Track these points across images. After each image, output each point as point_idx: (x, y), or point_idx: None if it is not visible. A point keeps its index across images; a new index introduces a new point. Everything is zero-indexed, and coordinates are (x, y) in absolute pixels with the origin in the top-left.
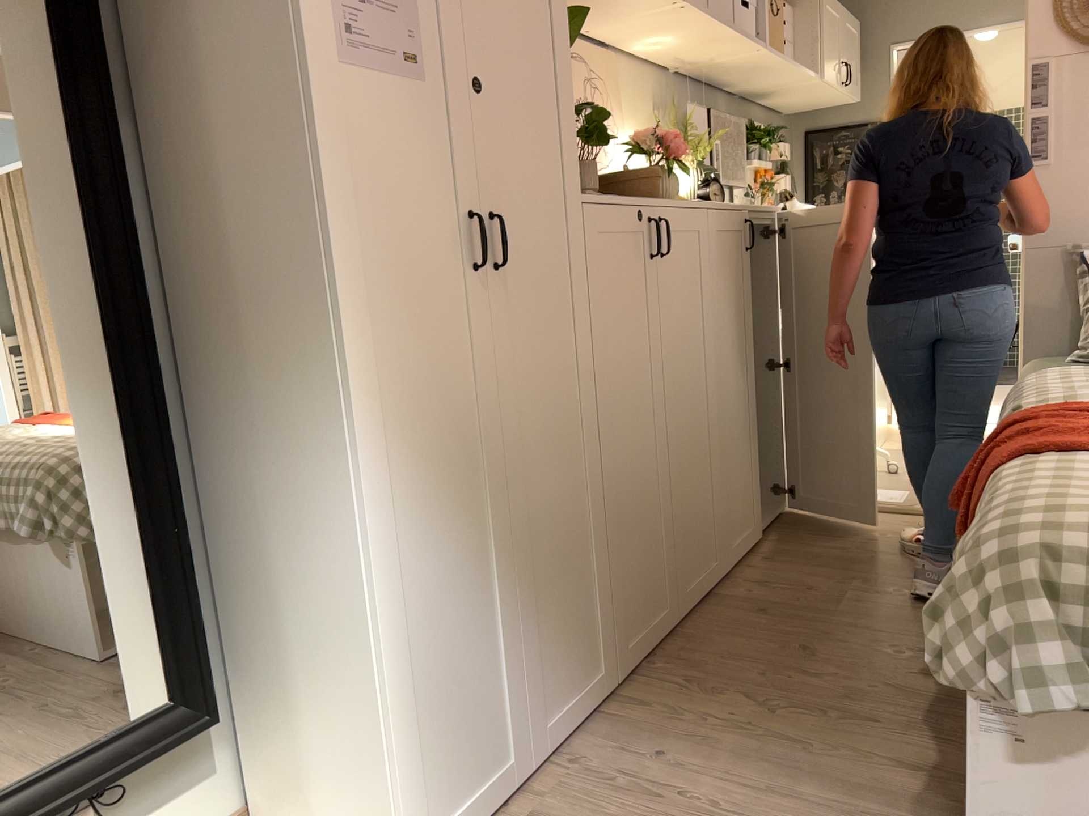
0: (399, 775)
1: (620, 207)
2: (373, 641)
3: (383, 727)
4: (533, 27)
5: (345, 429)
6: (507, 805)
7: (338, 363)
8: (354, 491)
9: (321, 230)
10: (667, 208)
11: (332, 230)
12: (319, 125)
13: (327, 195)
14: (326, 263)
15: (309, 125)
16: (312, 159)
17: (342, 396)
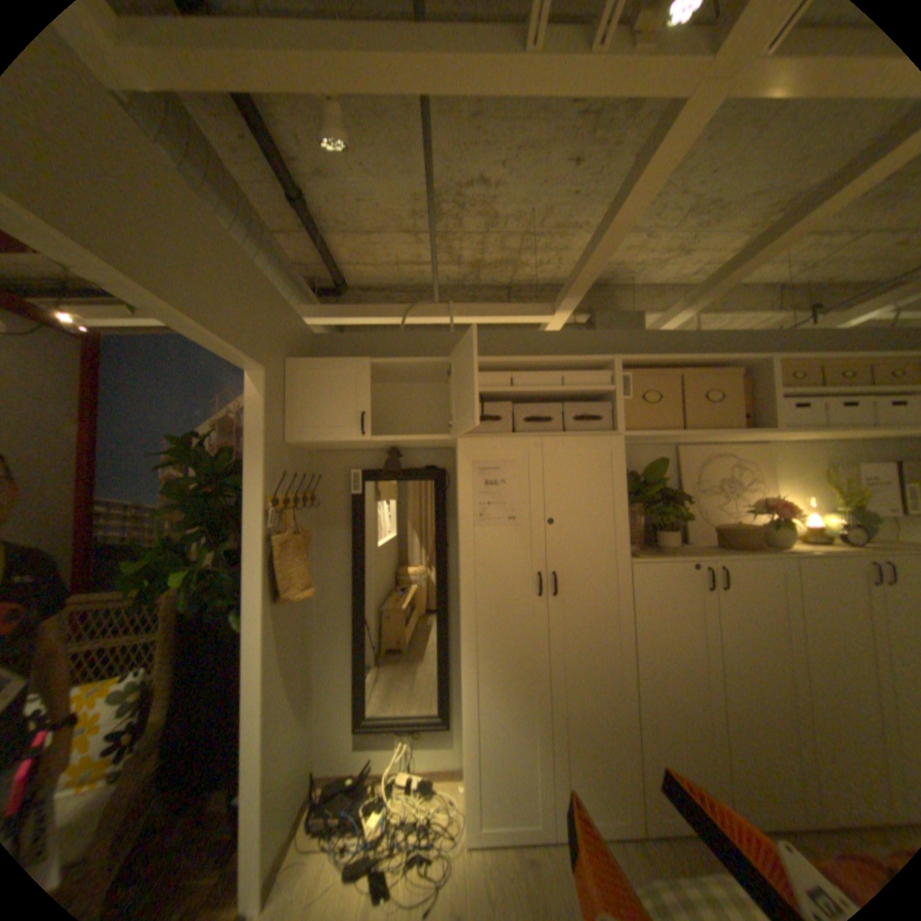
0: (470, 792)
1: (673, 565)
2: (464, 733)
3: (465, 768)
4: (618, 481)
5: (462, 651)
6: (538, 847)
7: (462, 628)
8: (463, 674)
9: (461, 583)
10: (733, 563)
11: (465, 583)
12: (465, 550)
13: (465, 572)
14: (461, 594)
15: (460, 550)
16: (460, 561)
17: (462, 640)
